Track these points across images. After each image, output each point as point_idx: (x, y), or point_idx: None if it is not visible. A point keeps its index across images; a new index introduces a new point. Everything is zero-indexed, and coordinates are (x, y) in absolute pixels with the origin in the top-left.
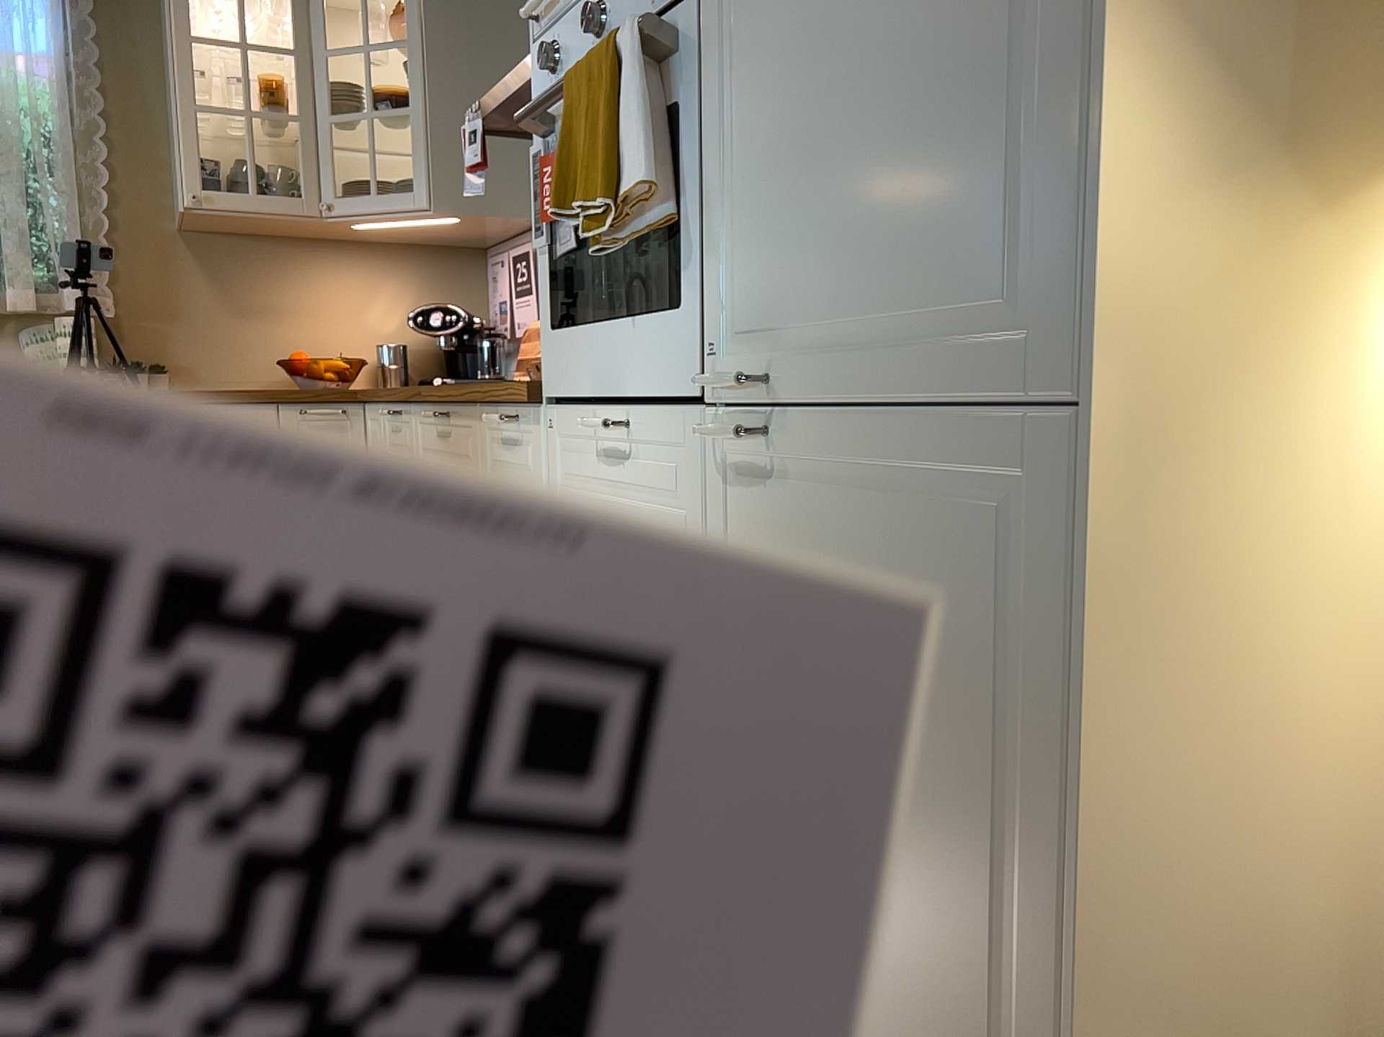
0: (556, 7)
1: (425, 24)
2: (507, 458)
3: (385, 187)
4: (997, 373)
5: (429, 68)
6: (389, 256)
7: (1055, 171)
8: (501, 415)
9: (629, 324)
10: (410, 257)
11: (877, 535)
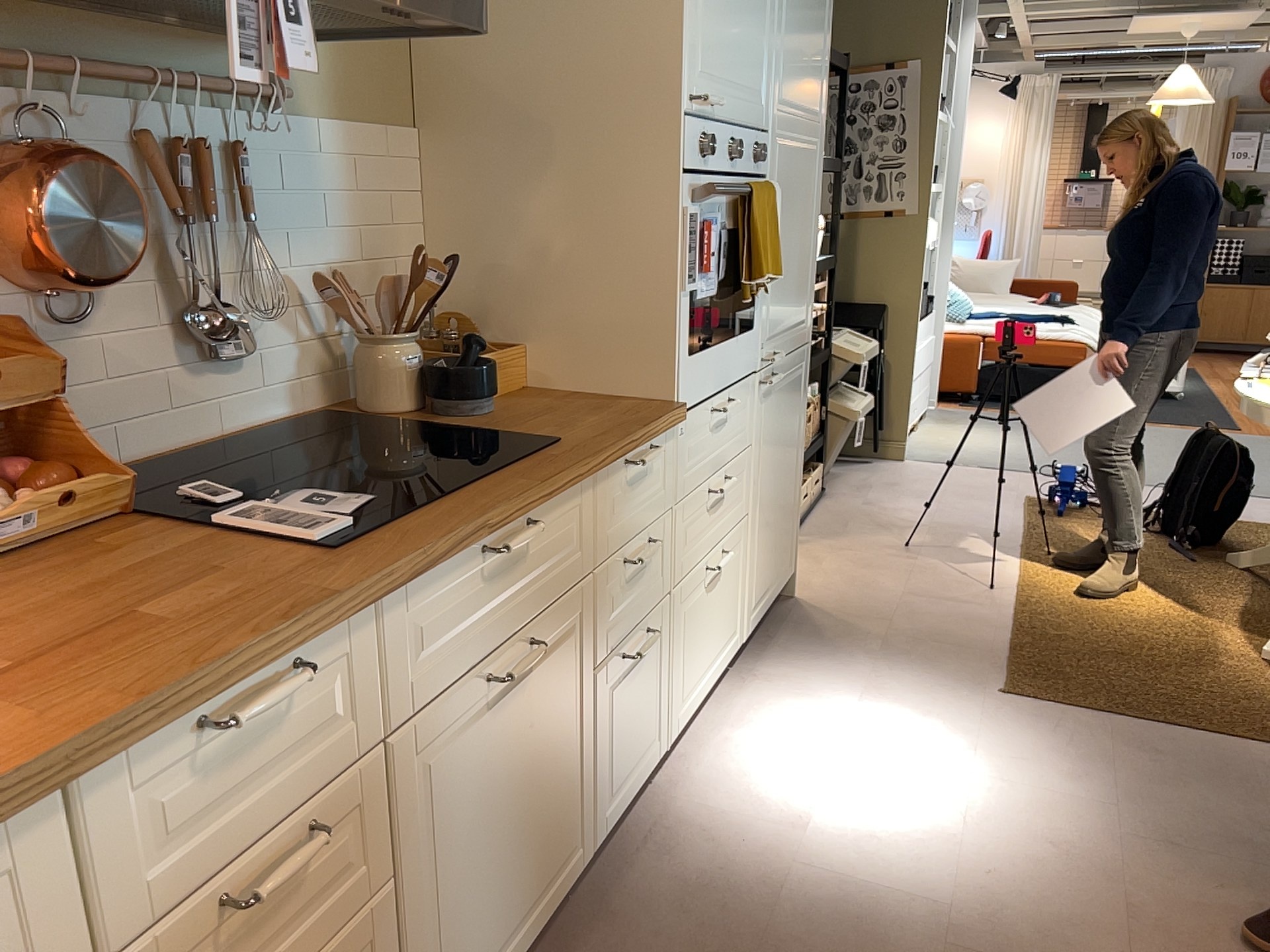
0: (704, 106)
1: None
2: (633, 496)
3: None
4: (803, 336)
5: None
6: None
7: (810, 286)
8: (628, 458)
9: (733, 340)
10: None
11: (787, 393)
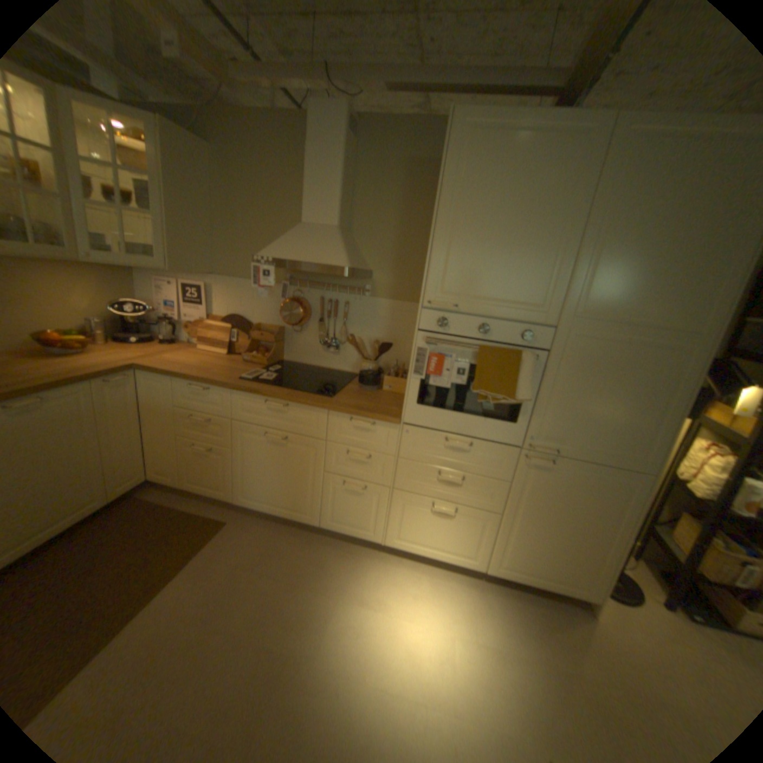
0: (443, 305)
1: (157, 166)
2: (357, 432)
3: (101, 238)
4: (631, 465)
5: (158, 191)
6: (80, 267)
7: (656, 438)
8: (354, 418)
9: (476, 417)
10: (92, 268)
11: (585, 485)
